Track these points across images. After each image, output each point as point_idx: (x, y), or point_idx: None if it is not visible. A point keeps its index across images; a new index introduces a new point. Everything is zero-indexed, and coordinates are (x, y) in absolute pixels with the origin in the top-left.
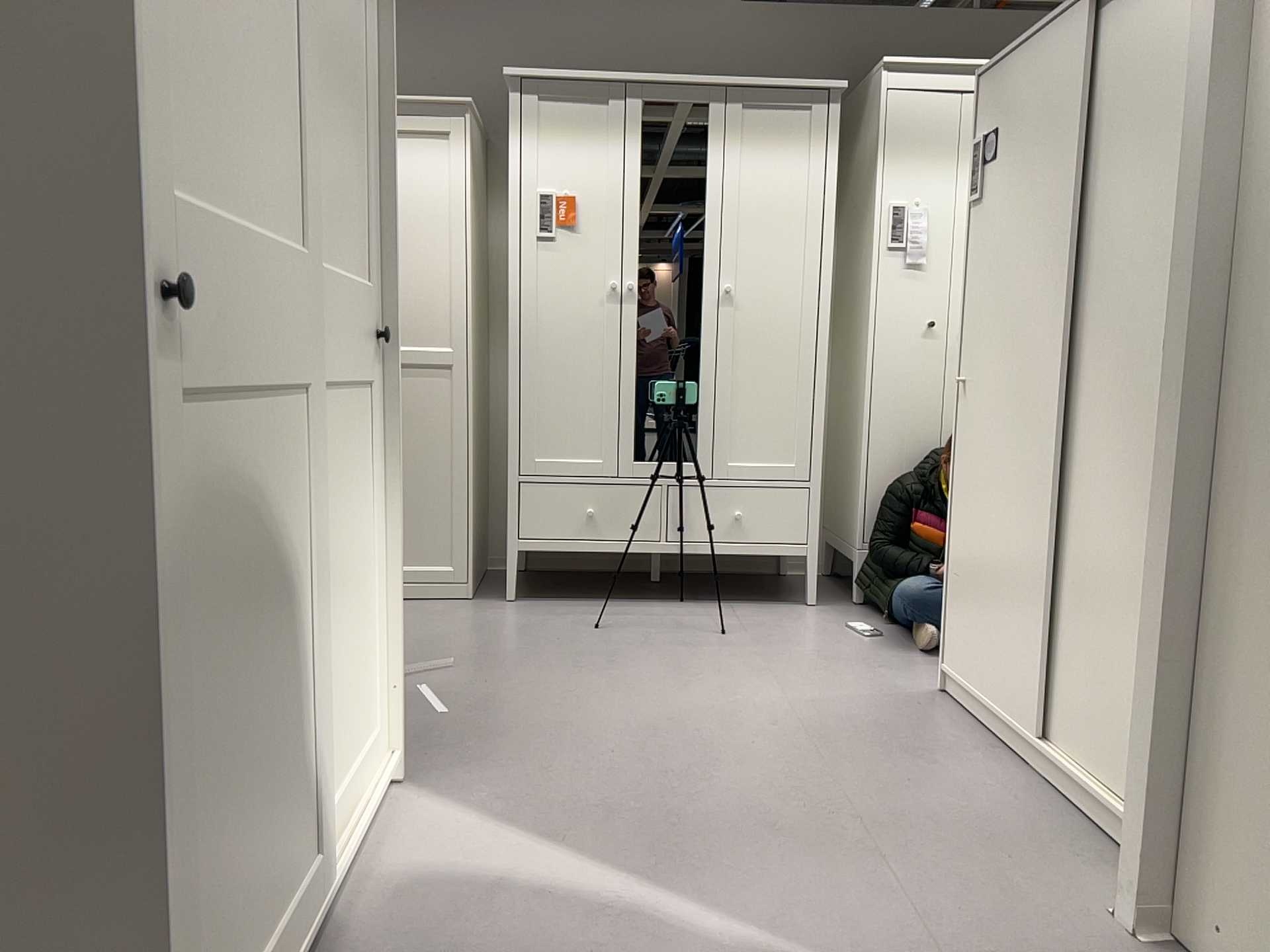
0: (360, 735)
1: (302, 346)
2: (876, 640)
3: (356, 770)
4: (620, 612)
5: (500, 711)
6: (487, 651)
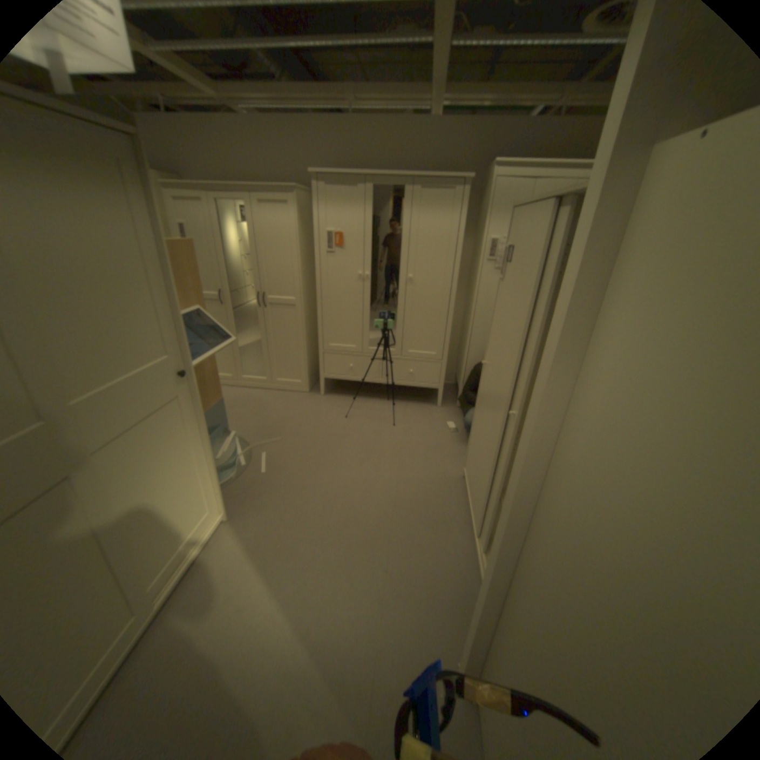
0: (192, 522)
1: (64, 455)
2: (452, 435)
3: (188, 538)
4: (360, 406)
5: (285, 472)
6: (299, 429)
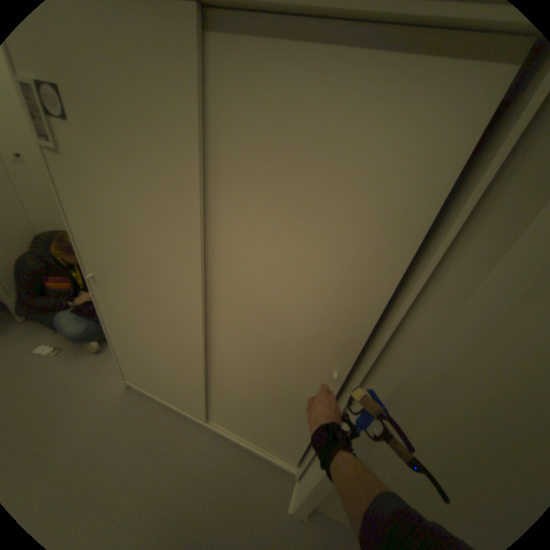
0: None
1: None
2: (59, 357)
3: None
4: None
5: None
6: None
